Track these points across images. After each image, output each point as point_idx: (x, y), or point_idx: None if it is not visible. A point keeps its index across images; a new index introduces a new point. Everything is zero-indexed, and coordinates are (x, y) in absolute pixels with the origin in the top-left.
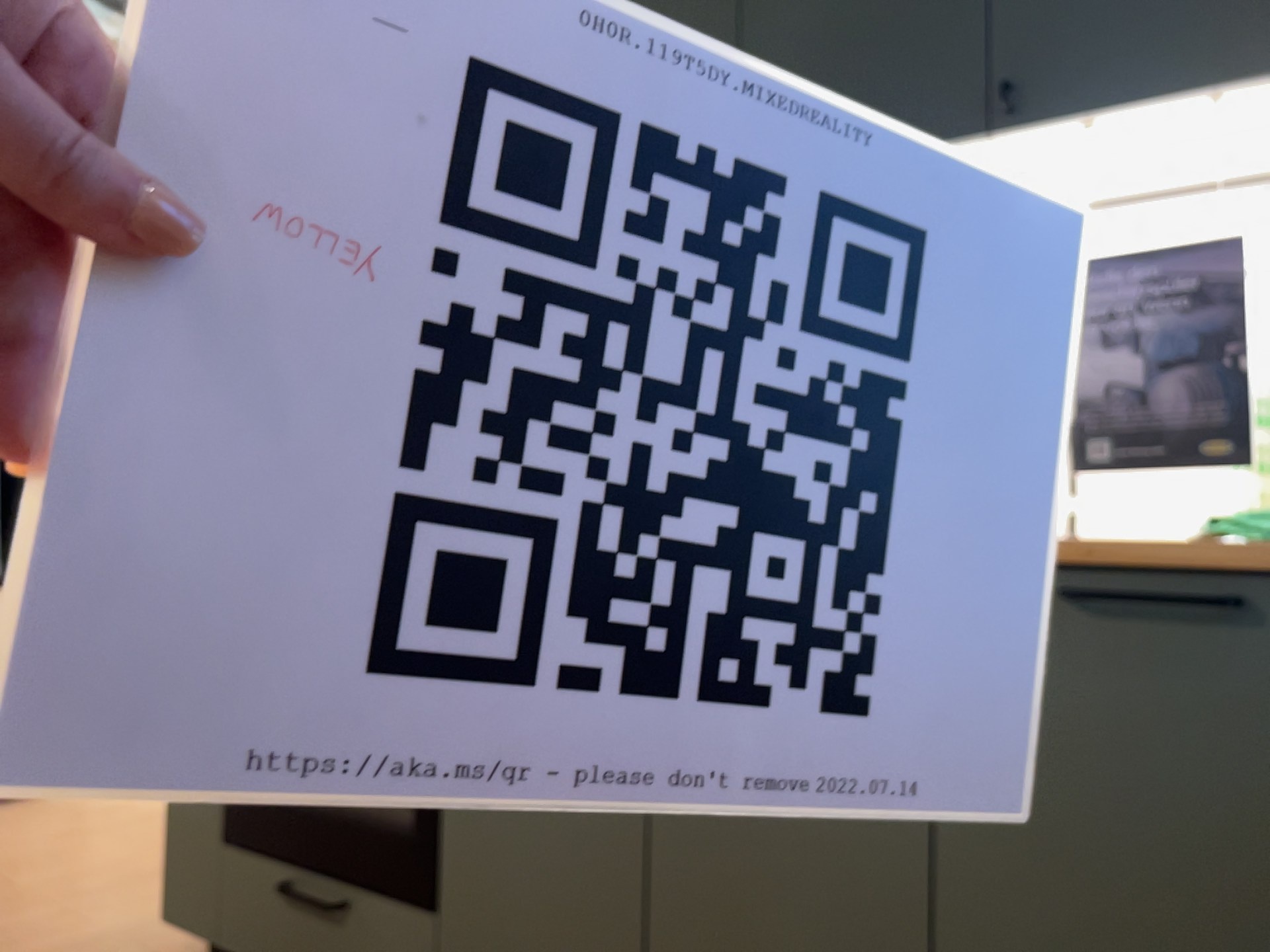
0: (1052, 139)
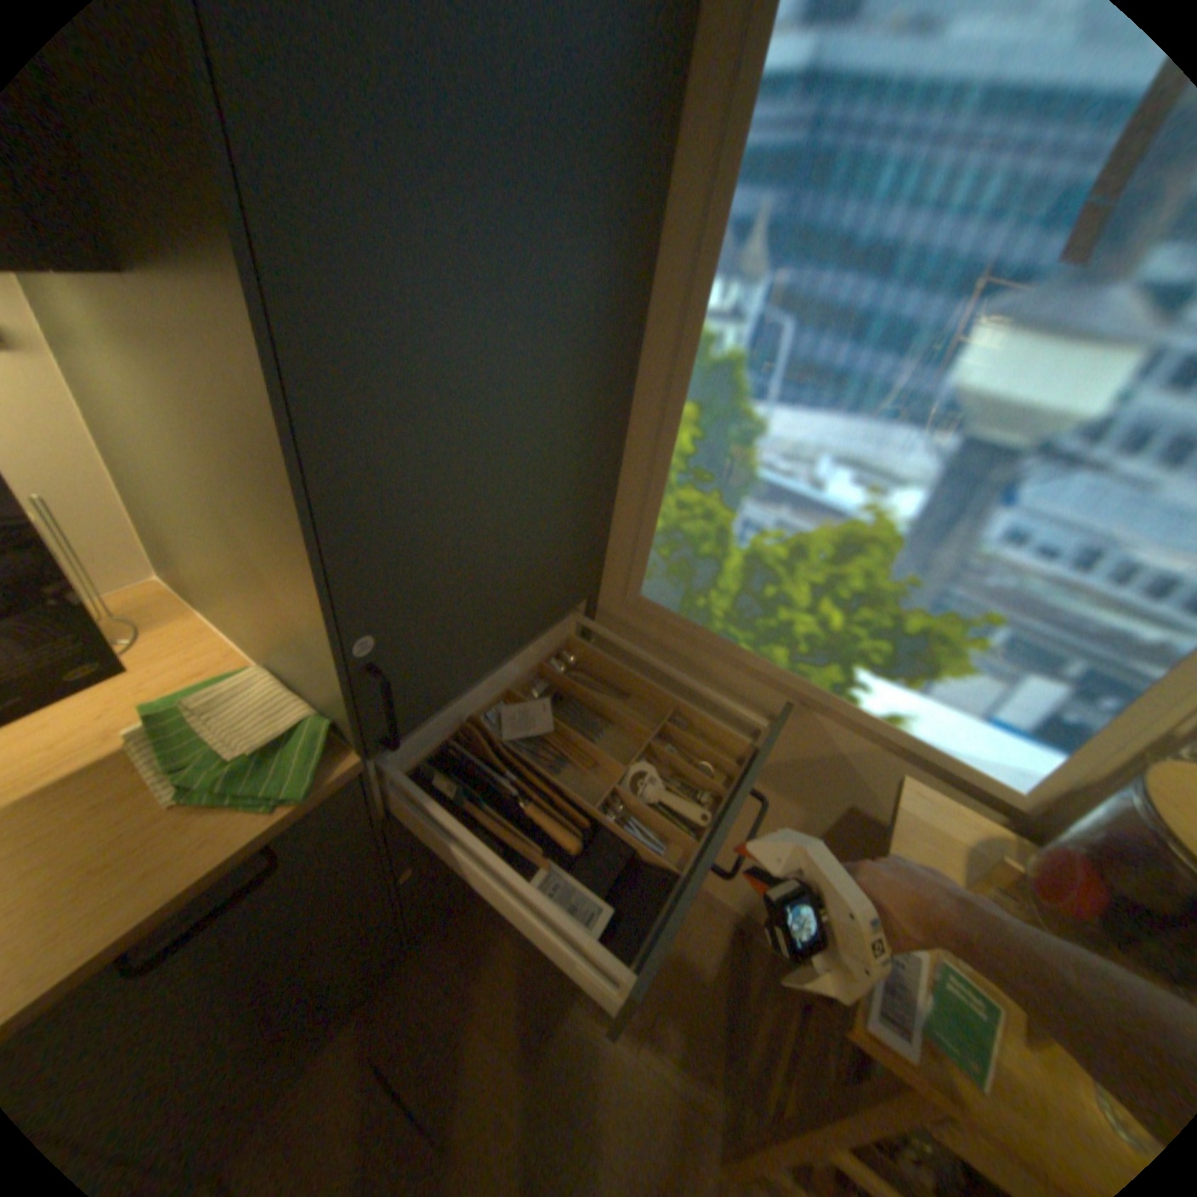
0: None
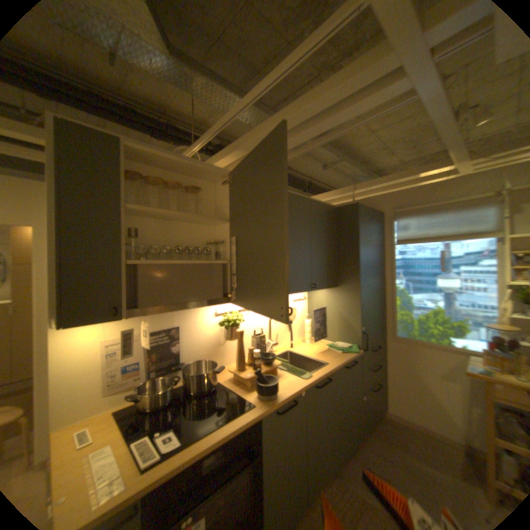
0: (309, 290)
